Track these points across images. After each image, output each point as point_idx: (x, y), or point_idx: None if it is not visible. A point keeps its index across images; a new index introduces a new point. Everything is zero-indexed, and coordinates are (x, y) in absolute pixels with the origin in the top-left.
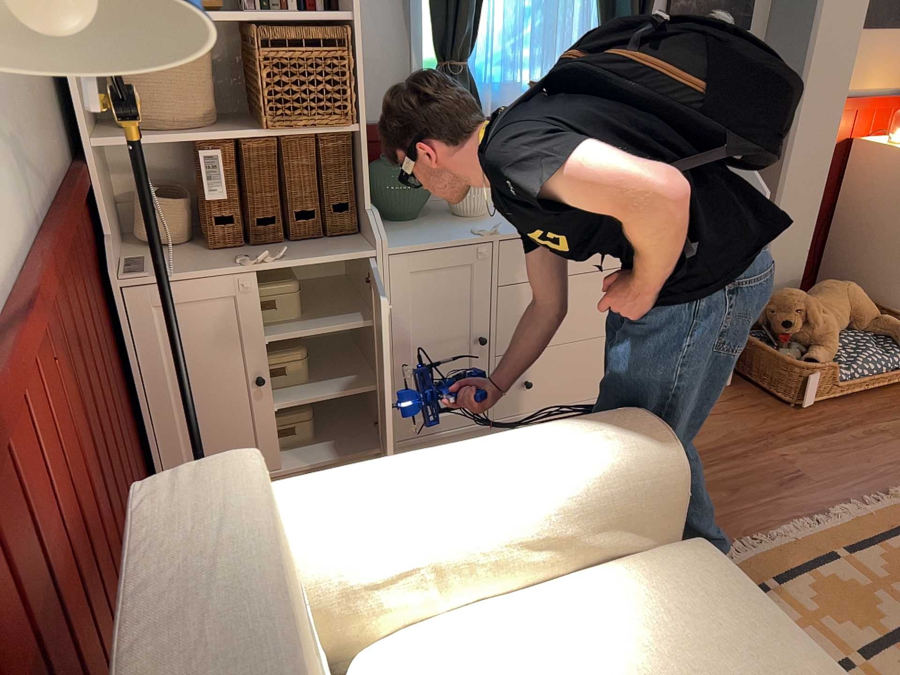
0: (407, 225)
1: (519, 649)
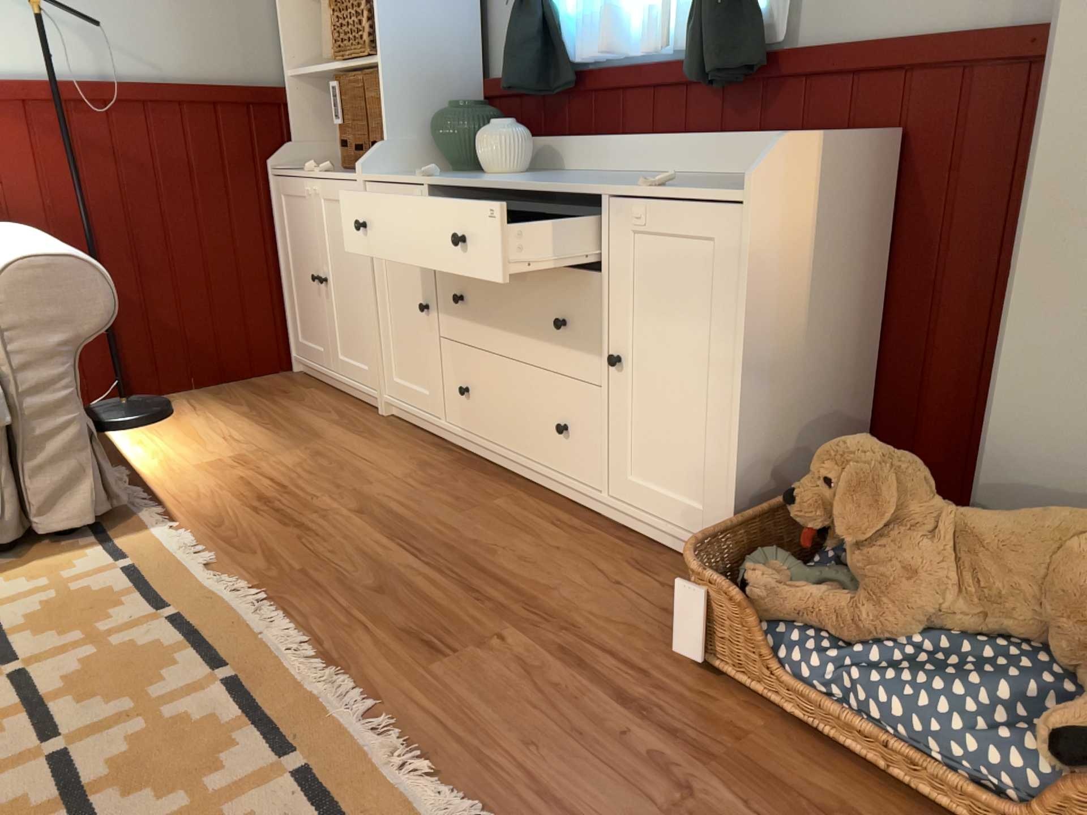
0: (441, 174)
1: None
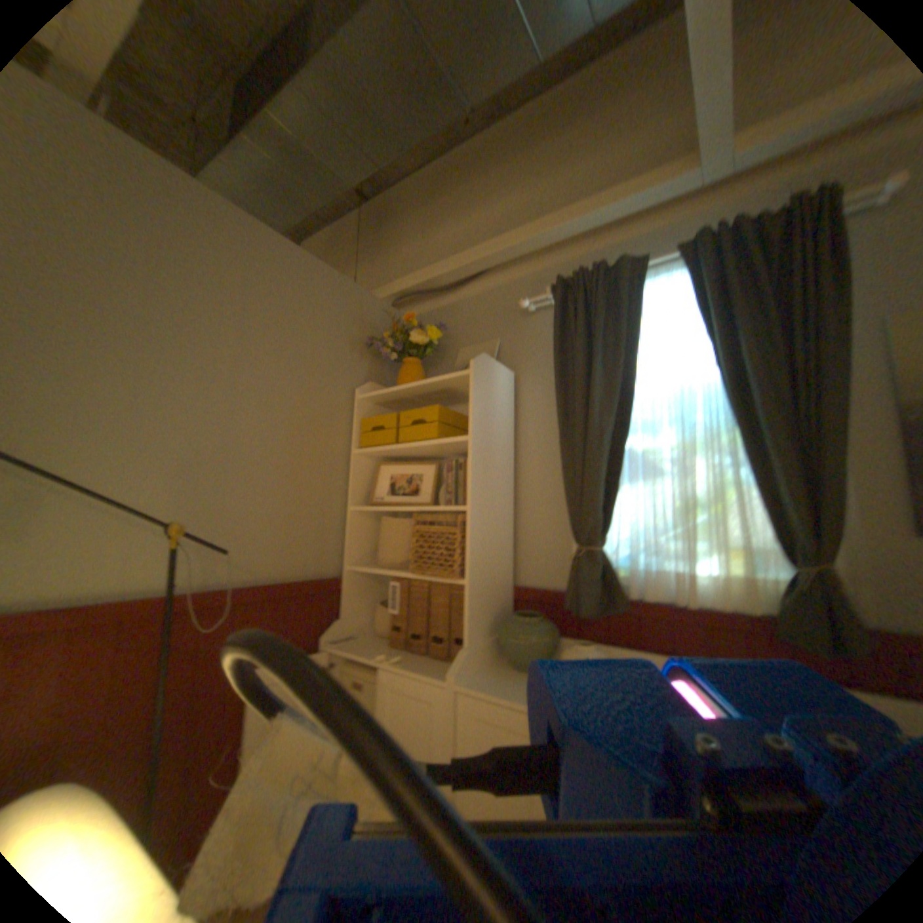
0: (518, 675)
1: None
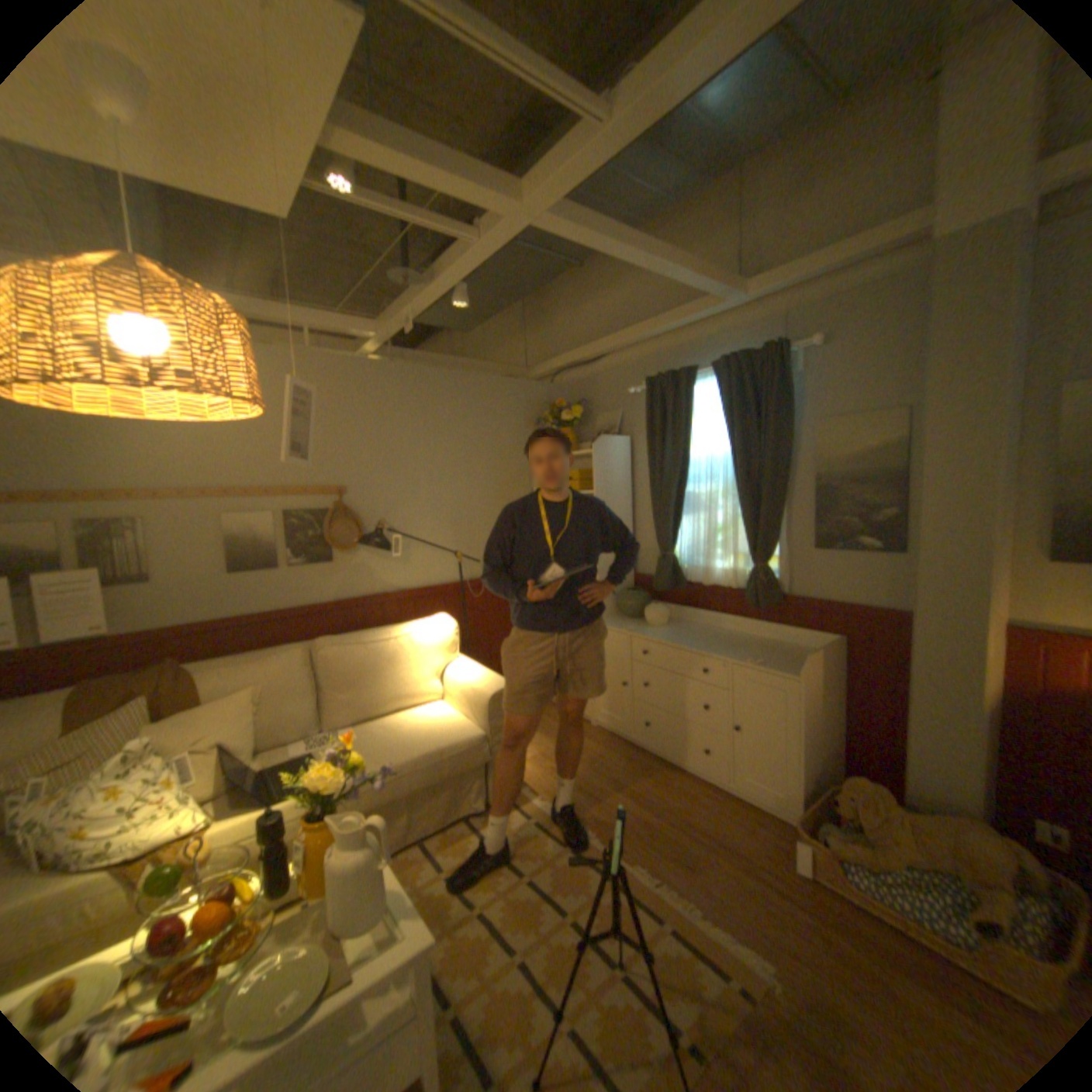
0: (623, 620)
1: (430, 711)
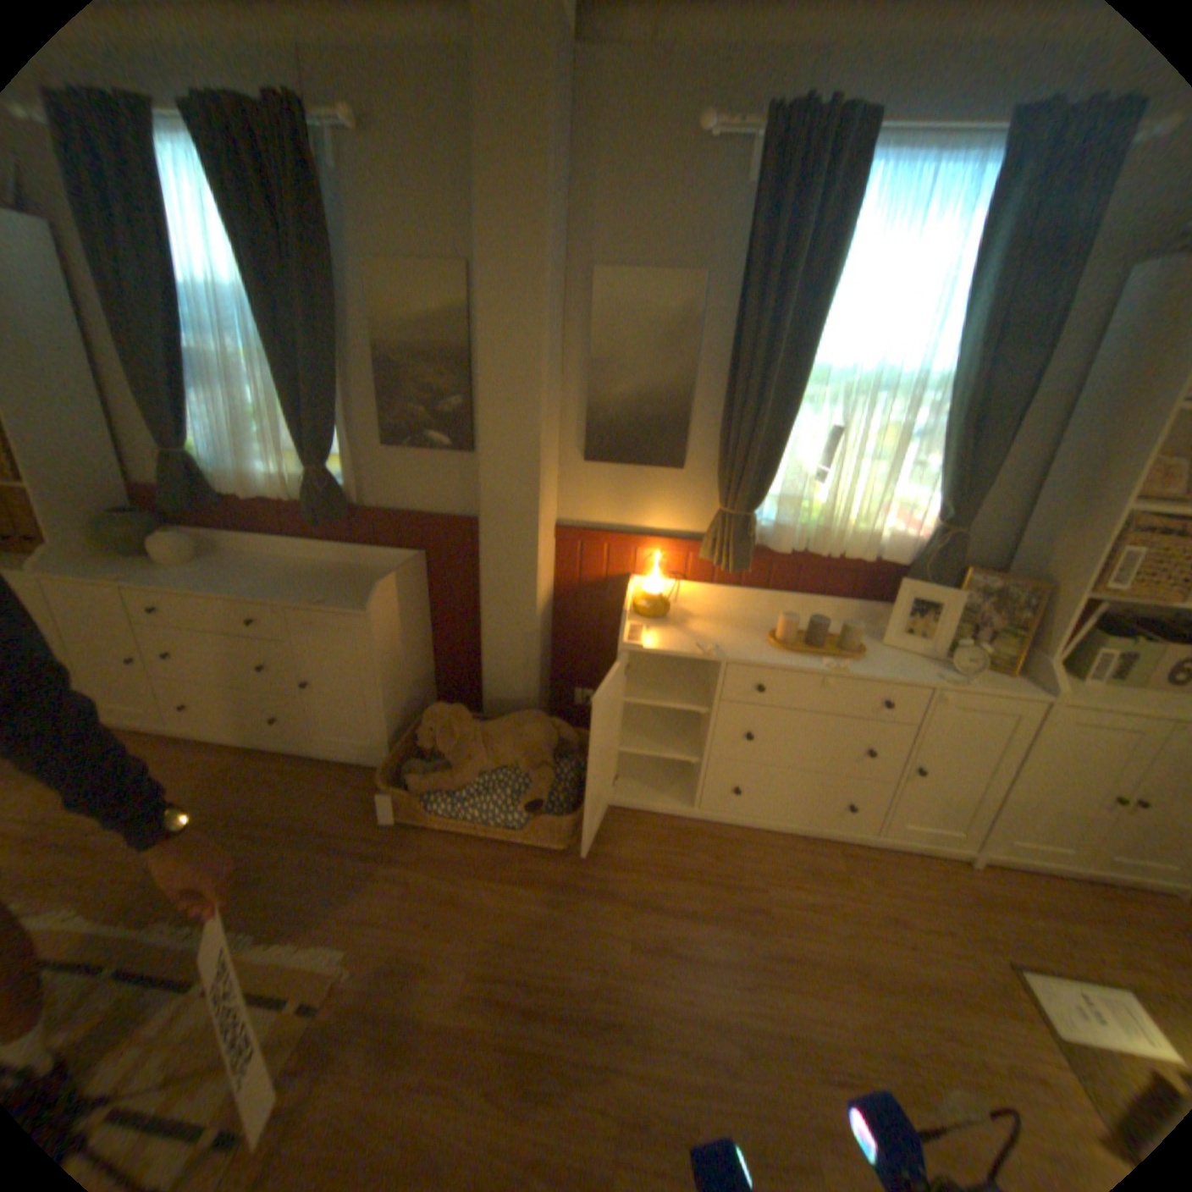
0: (113, 562)
1: None
